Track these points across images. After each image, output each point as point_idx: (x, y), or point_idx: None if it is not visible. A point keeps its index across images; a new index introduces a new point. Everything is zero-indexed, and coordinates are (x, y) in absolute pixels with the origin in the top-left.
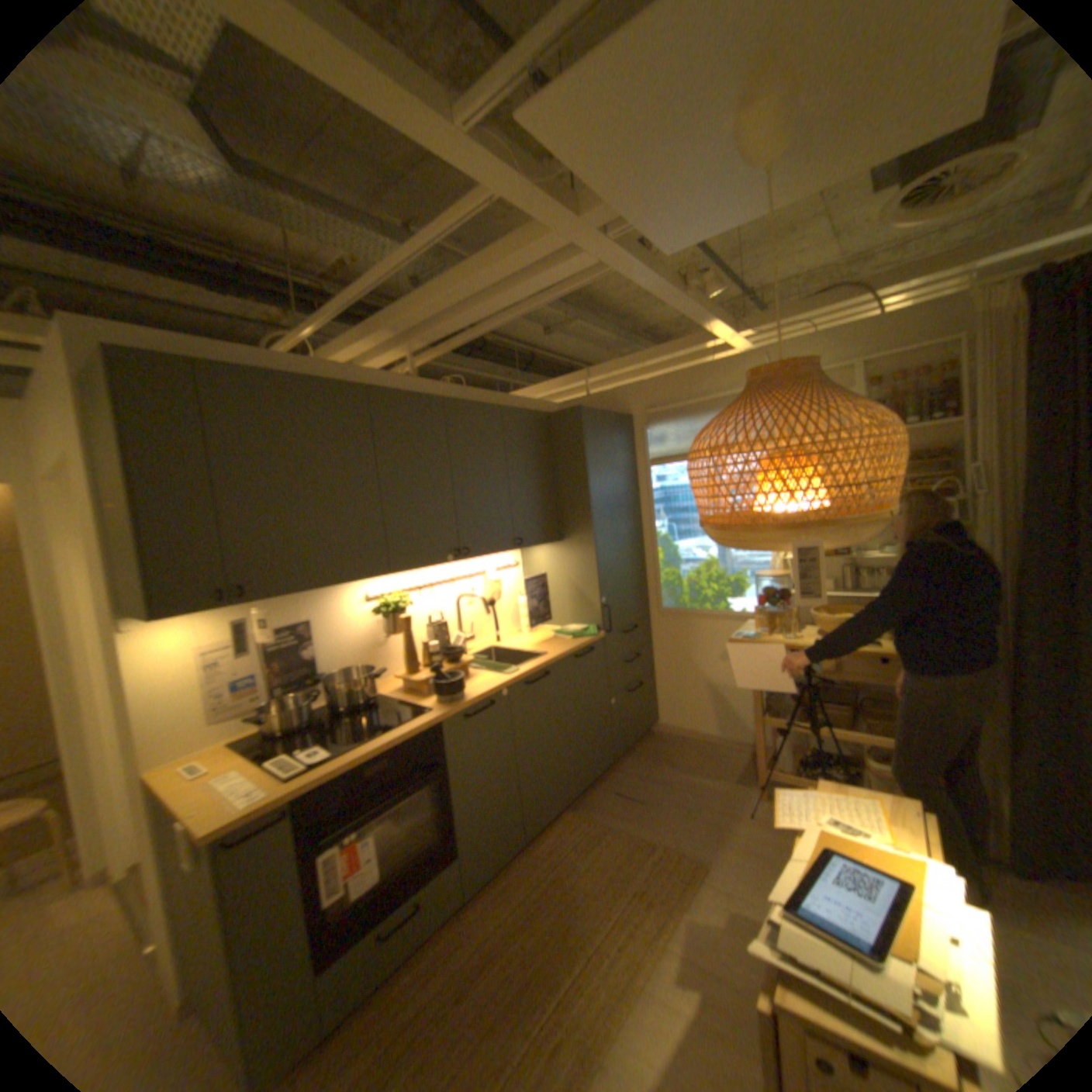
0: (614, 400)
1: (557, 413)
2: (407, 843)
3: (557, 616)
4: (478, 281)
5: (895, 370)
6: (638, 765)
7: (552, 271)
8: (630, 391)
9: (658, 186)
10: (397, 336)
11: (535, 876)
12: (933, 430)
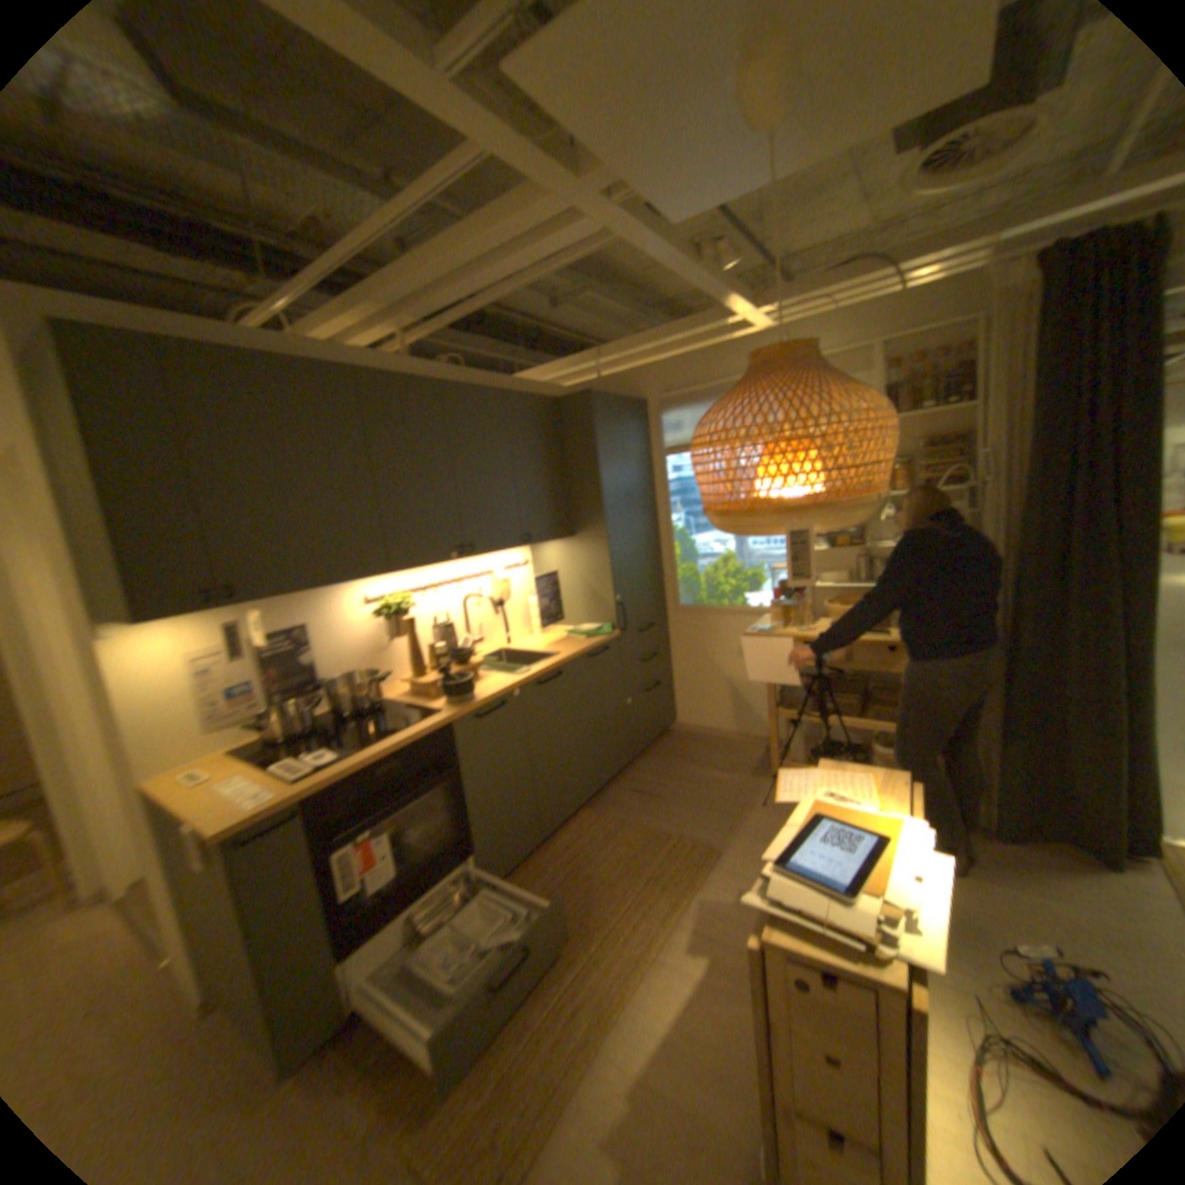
0: (626, 385)
1: (564, 399)
2: (421, 842)
3: (569, 617)
4: (471, 250)
5: (914, 352)
6: (654, 763)
7: (552, 240)
8: (643, 374)
9: (659, 149)
10: (383, 311)
11: (551, 870)
12: (948, 416)
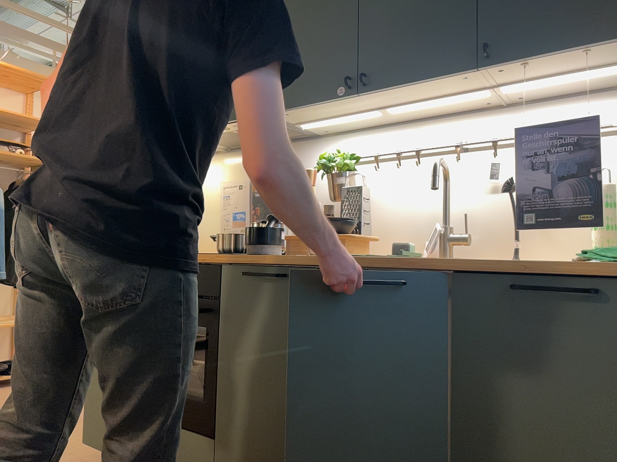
0: None
1: None
2: (195, 379)
3: None
4: None
5: None
6: None
7: None
8: None
9: None
10: None
11: None
12: None
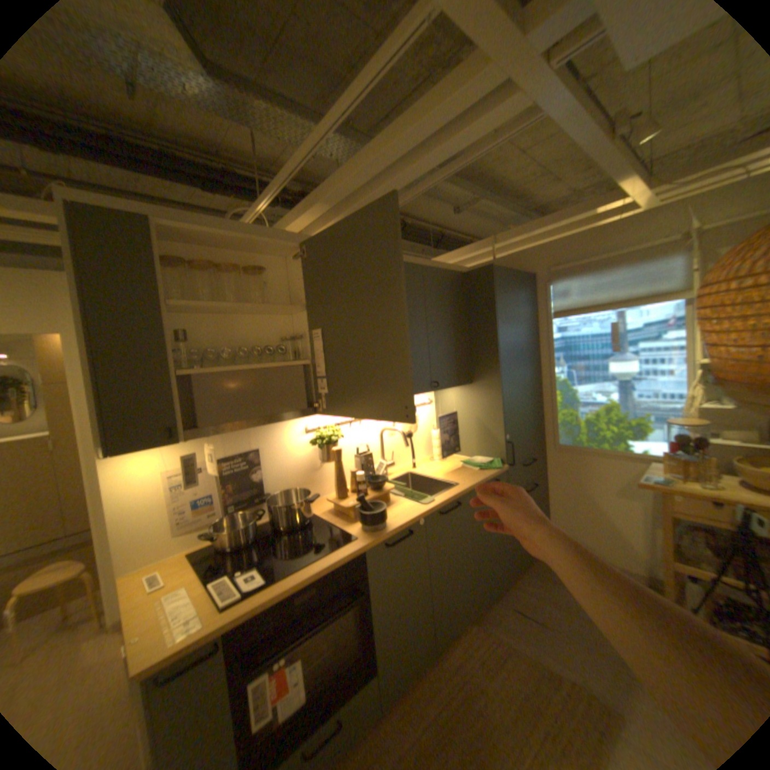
0: (518, 261)
1: (470, 272)
2: (333, 659)
3: (464, 447)
4: (409, 137)
5: None
6: (534, 583)
7: (483, 119)
8: (535, 252)
9: None
10: (335, 205)
11: (446, 690)
12: None
